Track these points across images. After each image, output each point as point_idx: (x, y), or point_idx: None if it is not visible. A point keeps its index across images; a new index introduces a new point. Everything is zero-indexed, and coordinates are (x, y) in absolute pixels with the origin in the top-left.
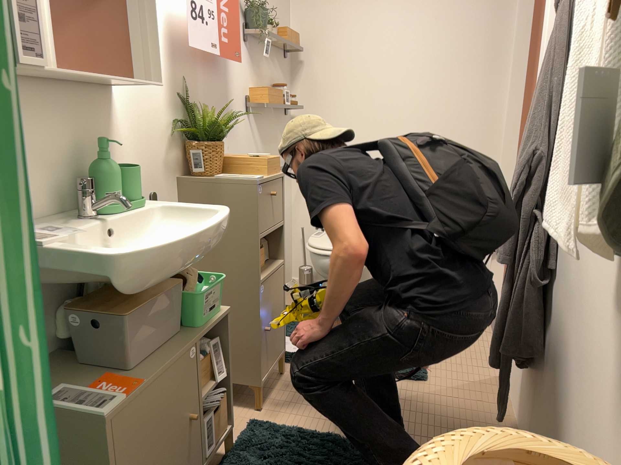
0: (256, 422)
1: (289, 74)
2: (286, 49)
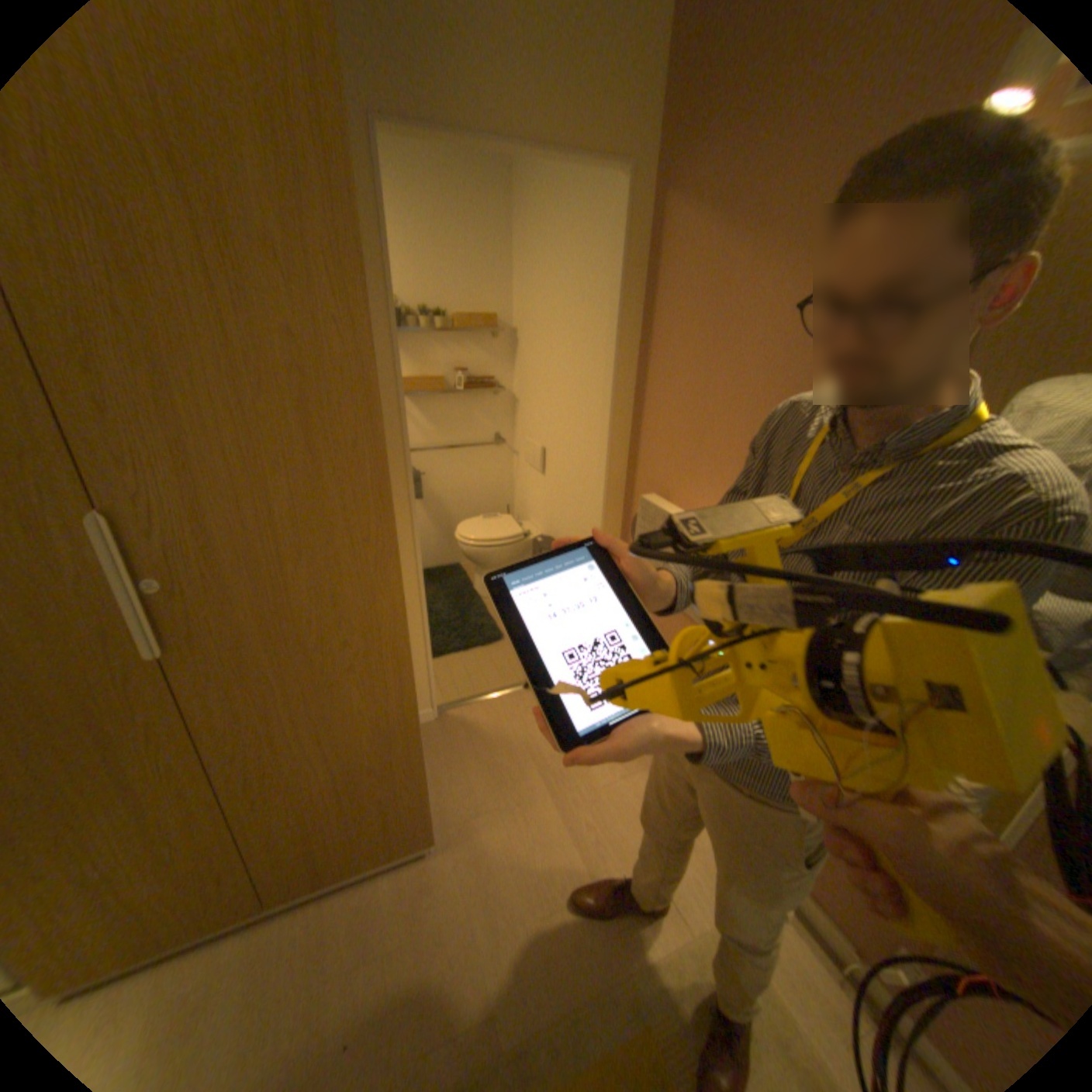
0: None
1: (506, 353)
2: (501, 326)
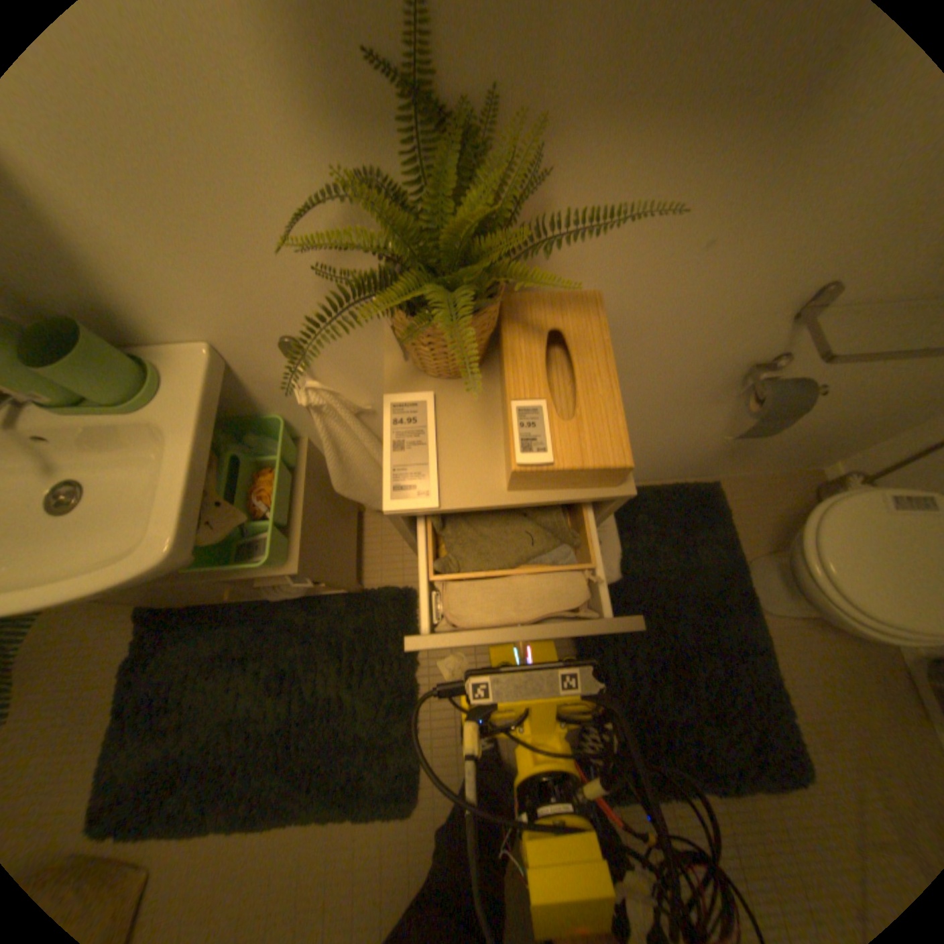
0: (406, 596)
1: None
2: None
